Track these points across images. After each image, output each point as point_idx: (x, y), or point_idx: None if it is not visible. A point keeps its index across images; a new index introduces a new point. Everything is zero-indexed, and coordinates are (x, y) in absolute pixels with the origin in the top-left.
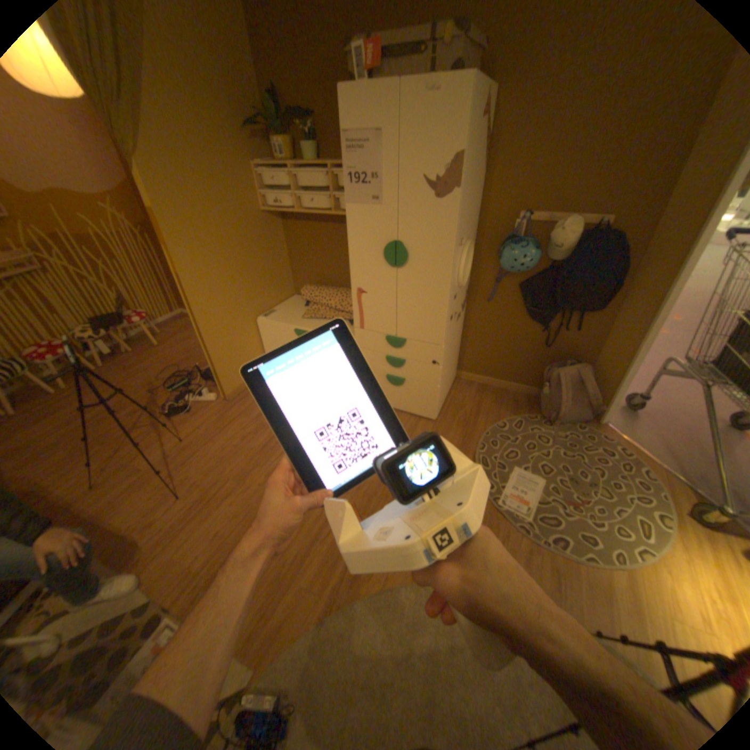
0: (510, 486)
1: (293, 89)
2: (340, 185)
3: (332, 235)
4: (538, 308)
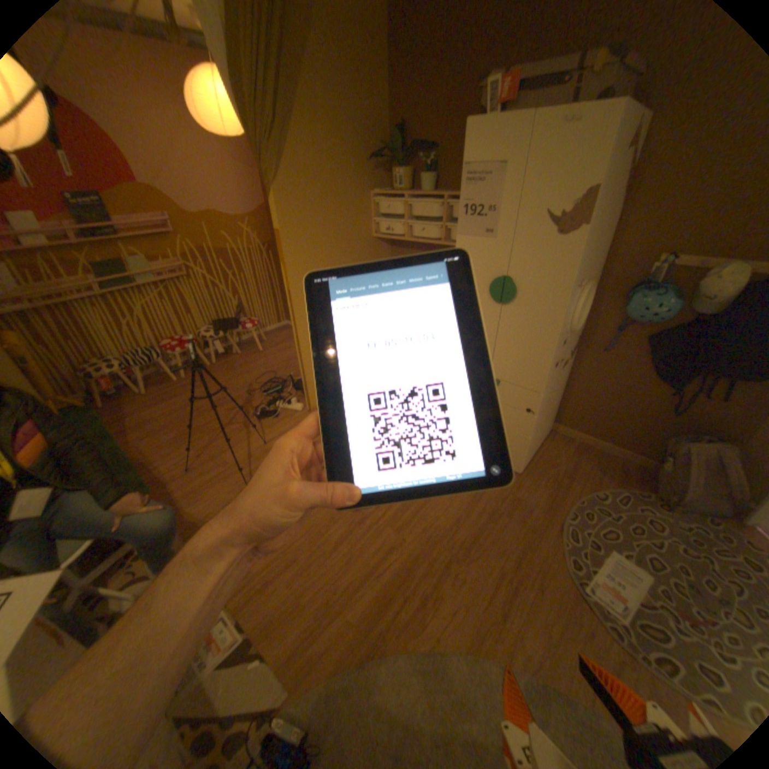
0: (605, 574)
1: (422, 123)
2: (454, 216)
3: None
4: (671, 366)
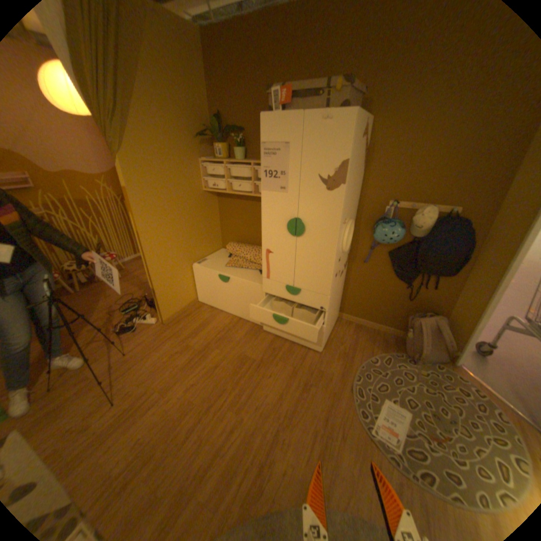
0: (382, 418)
1: (232, 114)
2: (259, 177)
3: (251, 209)
4: (403, 270)
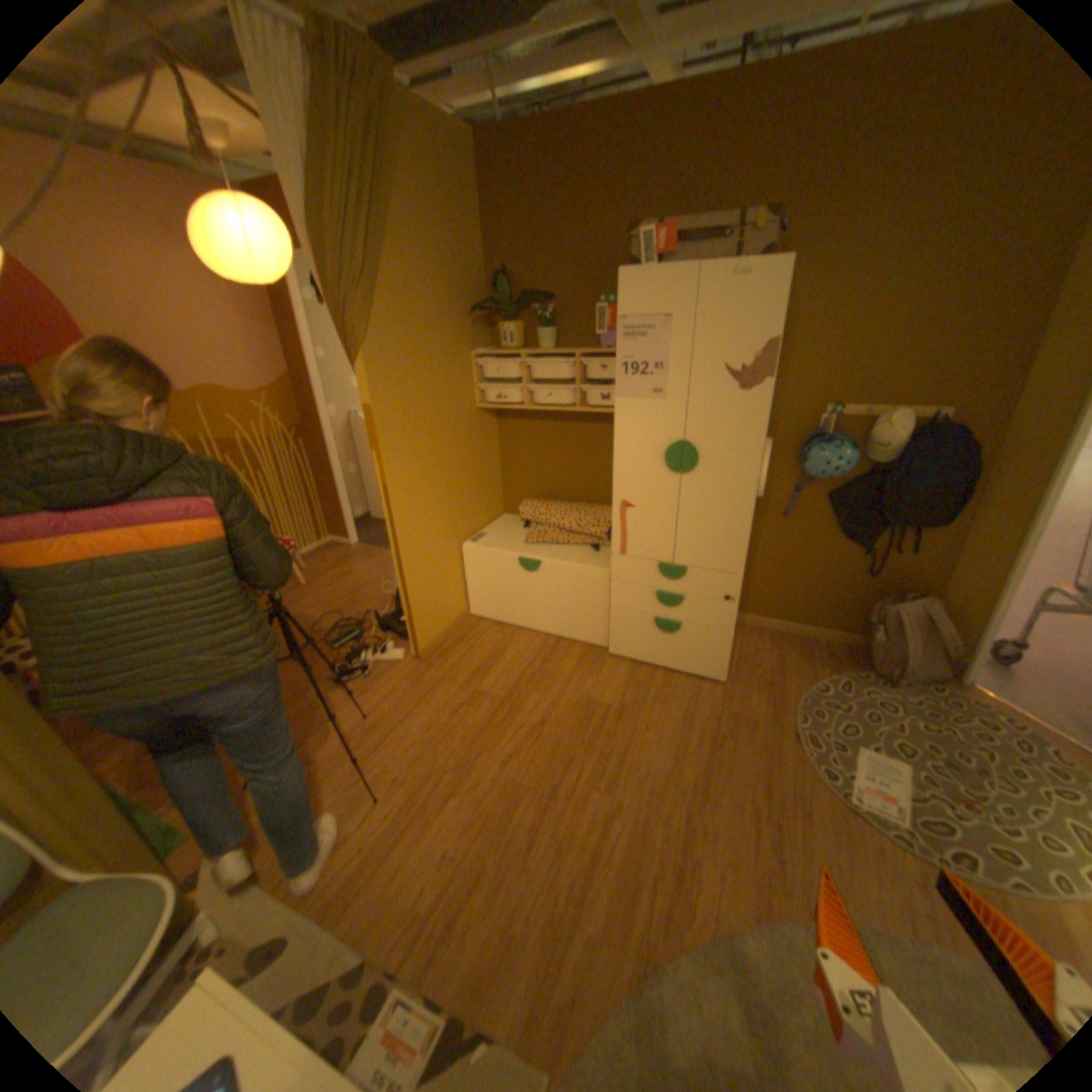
0: (862, 776)
1: (531, 272)
2: (591, 376)
3: (565, 436)
4: (856, 524)
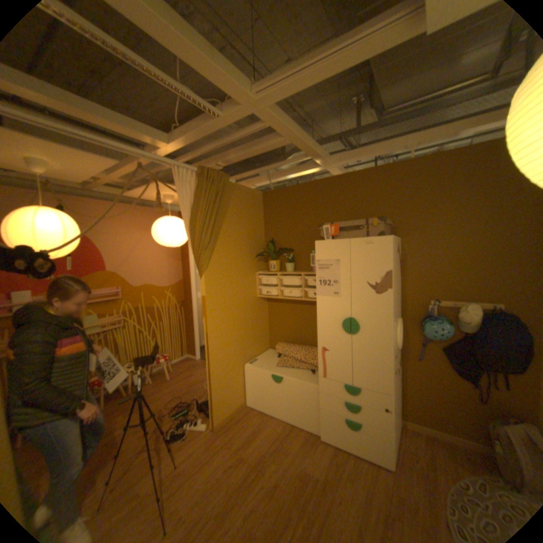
0: None
1: (284, 240)
2: (309, 284)
3: (299, 311)
4: (464, 368)
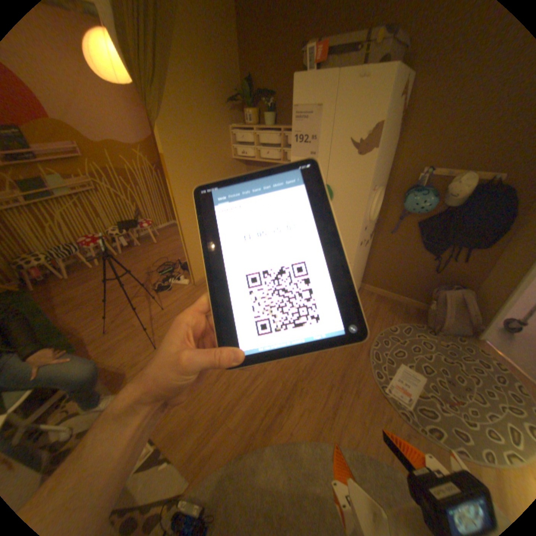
0: (397, 379)
1: (263, 77)
2: (289, 143)
3: None
4: (432, 242)
